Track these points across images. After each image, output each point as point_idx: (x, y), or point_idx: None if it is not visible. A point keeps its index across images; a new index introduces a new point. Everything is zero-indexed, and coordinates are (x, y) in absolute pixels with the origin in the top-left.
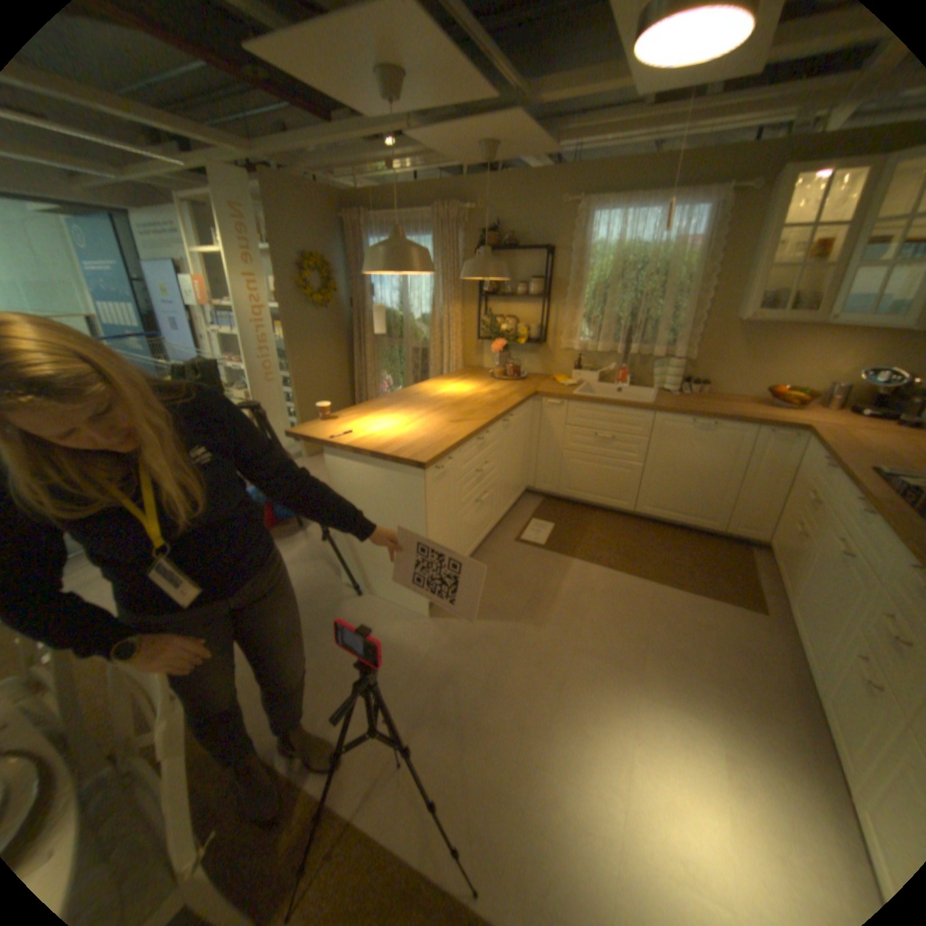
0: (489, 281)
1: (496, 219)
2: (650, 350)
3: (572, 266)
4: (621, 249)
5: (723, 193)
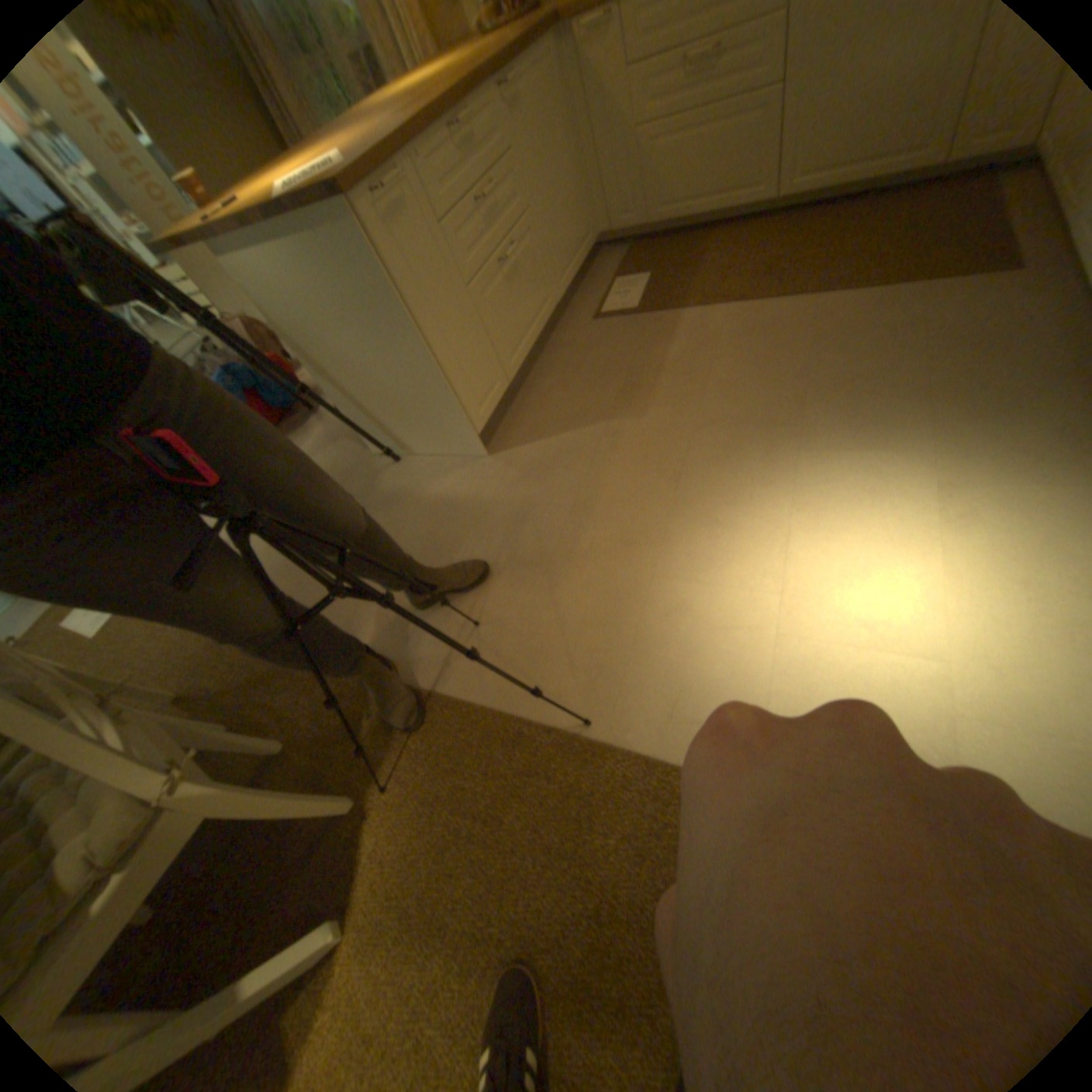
0: None
1: None
2: None
3: None
4: None
5: None
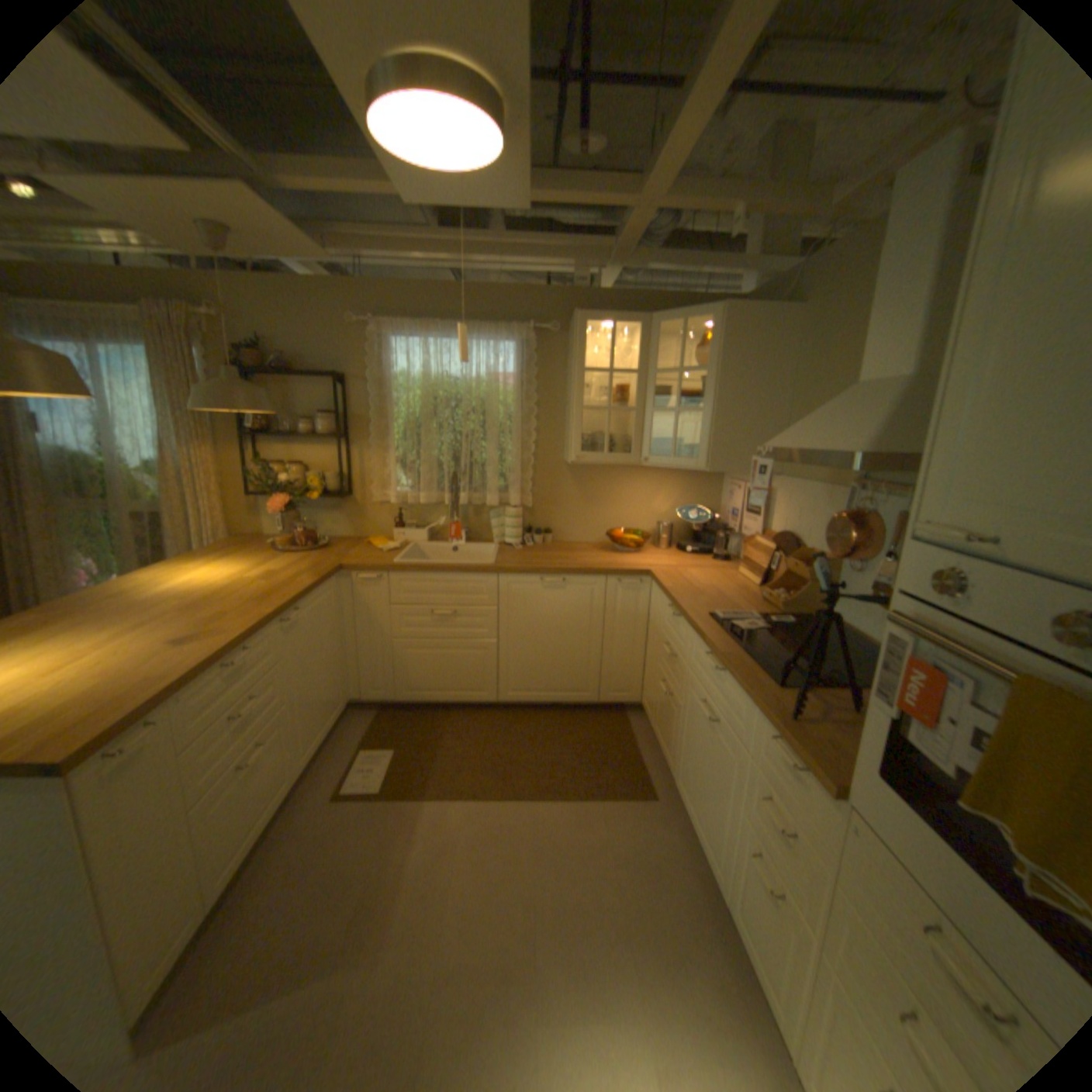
0: (252, 416)
1: (254, 334)
2: (483, 500)
3: (372, 400)
4: (428, 383)
5: (524, 333)
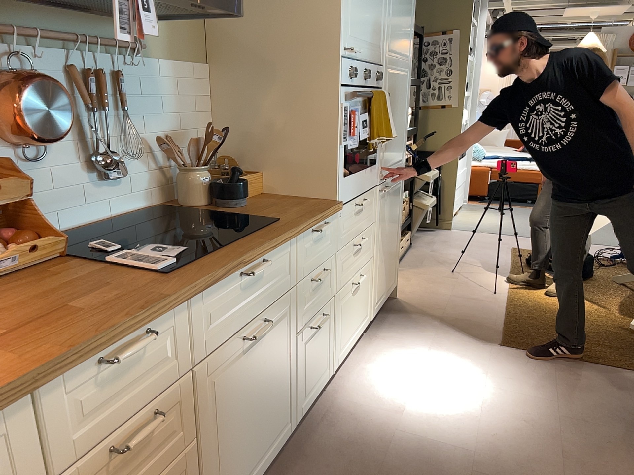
0: None
1: None
2: None
3: None
4: None
5: None
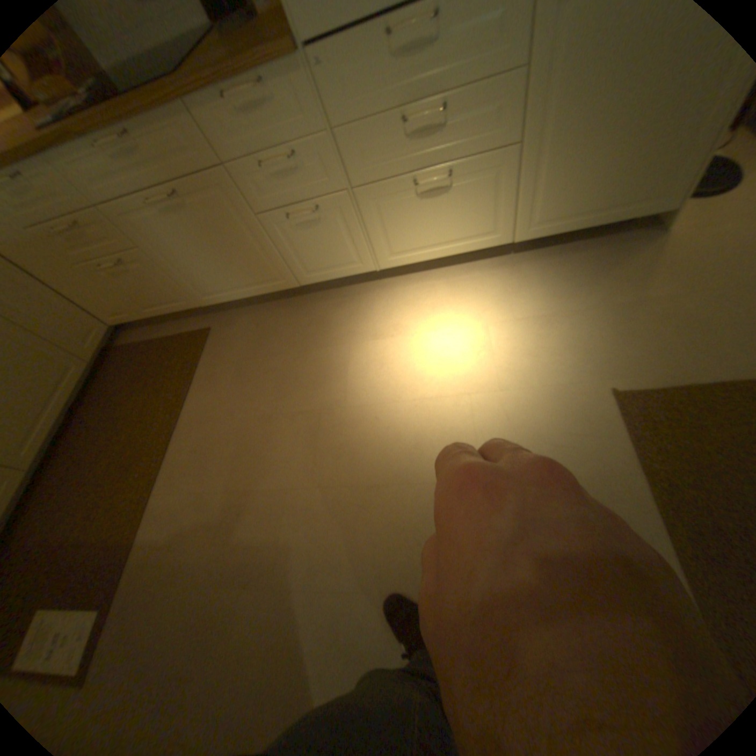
0: None
1: None
2: None
3: None
4: None
5: None
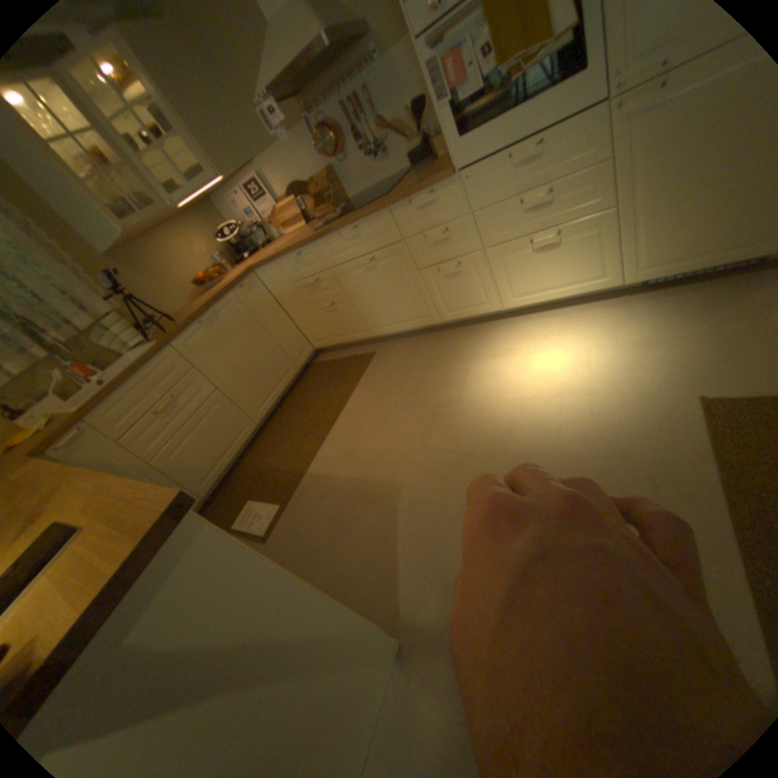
0: None
1: None
2: (71, 330)
3: None
4: None
5: None
